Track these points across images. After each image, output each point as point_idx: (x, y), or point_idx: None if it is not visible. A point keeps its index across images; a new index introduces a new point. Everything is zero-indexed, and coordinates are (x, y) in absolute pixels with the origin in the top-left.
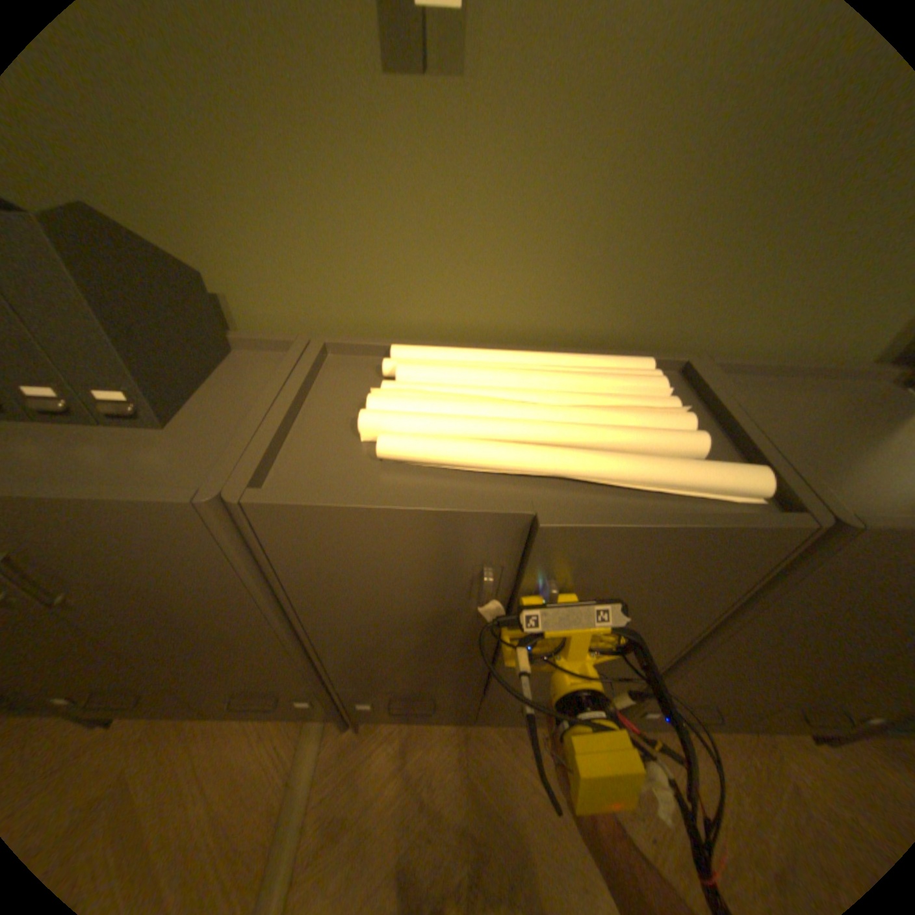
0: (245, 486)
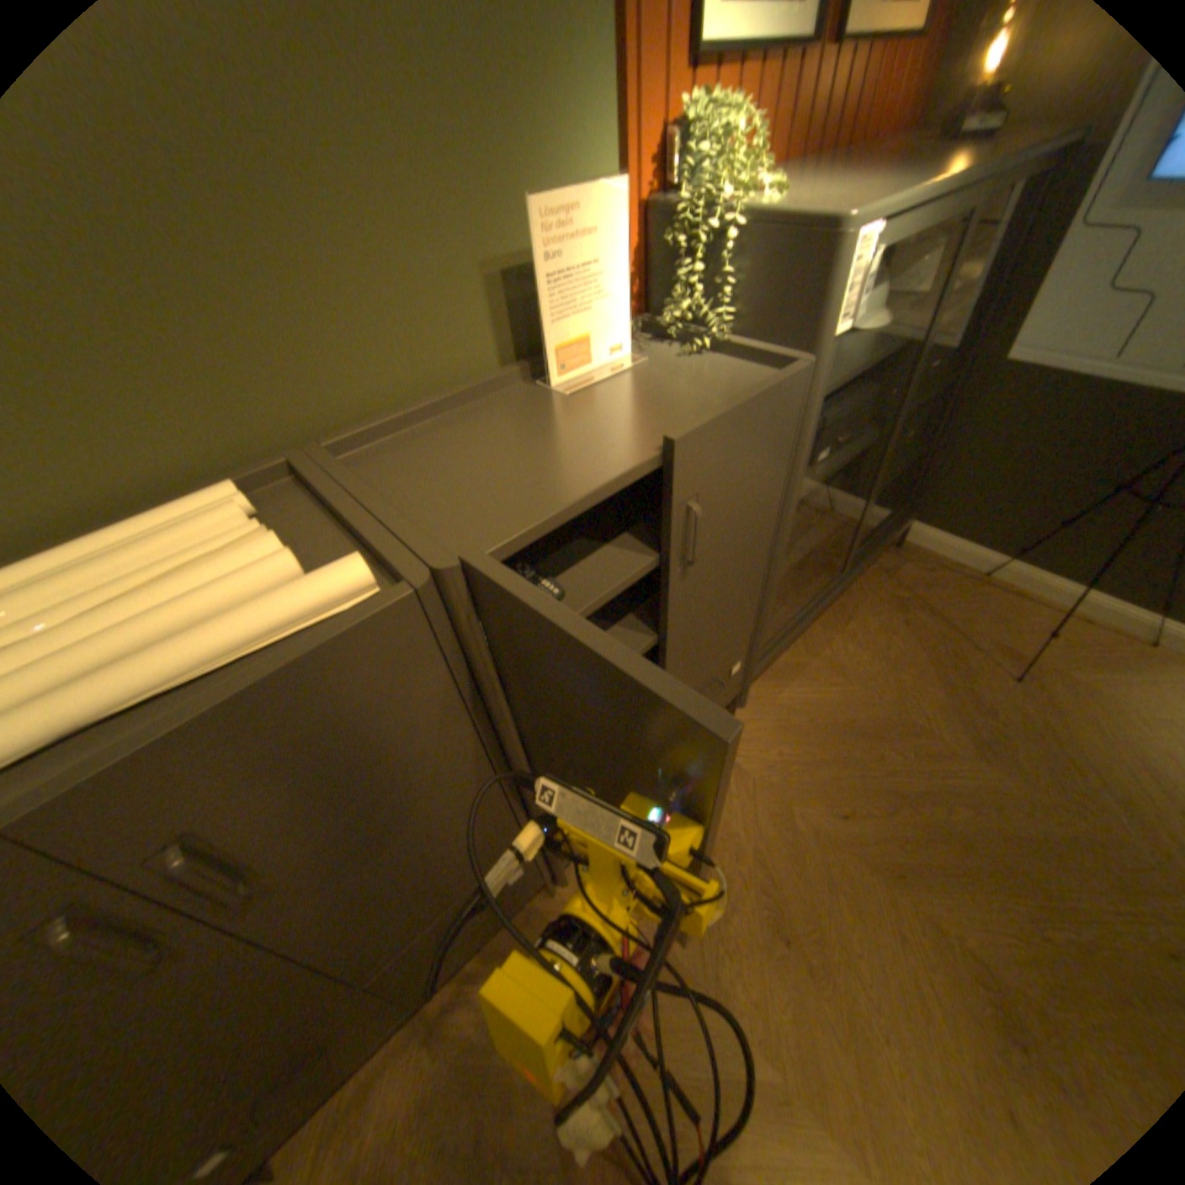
0: None
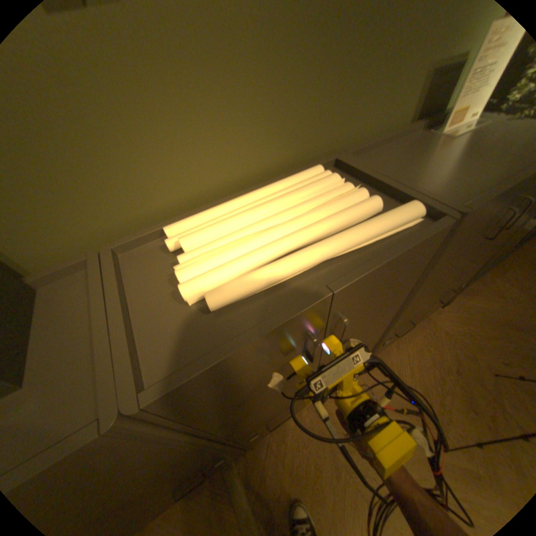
0: (133, 392)
